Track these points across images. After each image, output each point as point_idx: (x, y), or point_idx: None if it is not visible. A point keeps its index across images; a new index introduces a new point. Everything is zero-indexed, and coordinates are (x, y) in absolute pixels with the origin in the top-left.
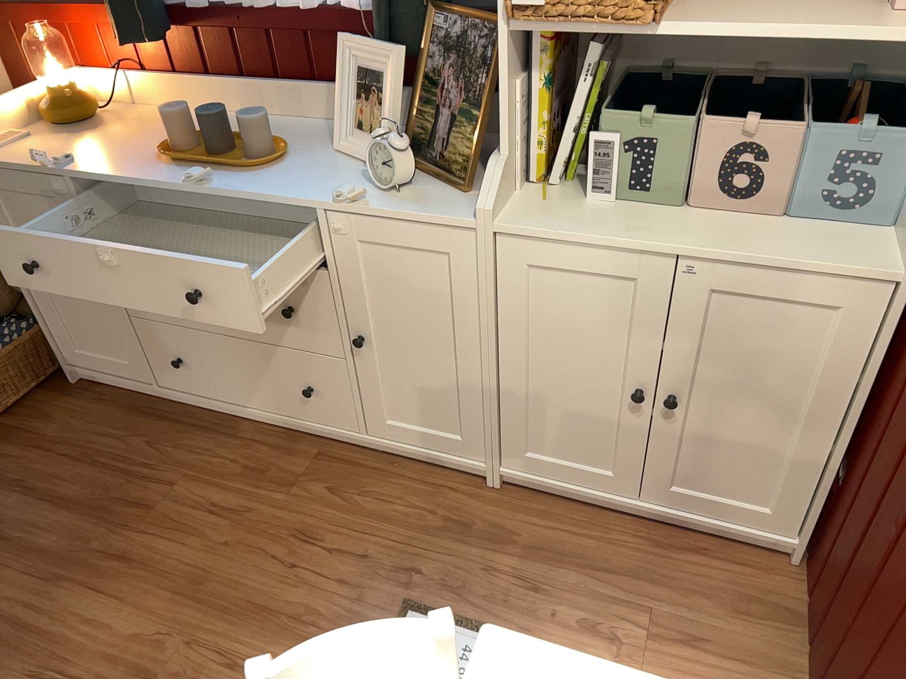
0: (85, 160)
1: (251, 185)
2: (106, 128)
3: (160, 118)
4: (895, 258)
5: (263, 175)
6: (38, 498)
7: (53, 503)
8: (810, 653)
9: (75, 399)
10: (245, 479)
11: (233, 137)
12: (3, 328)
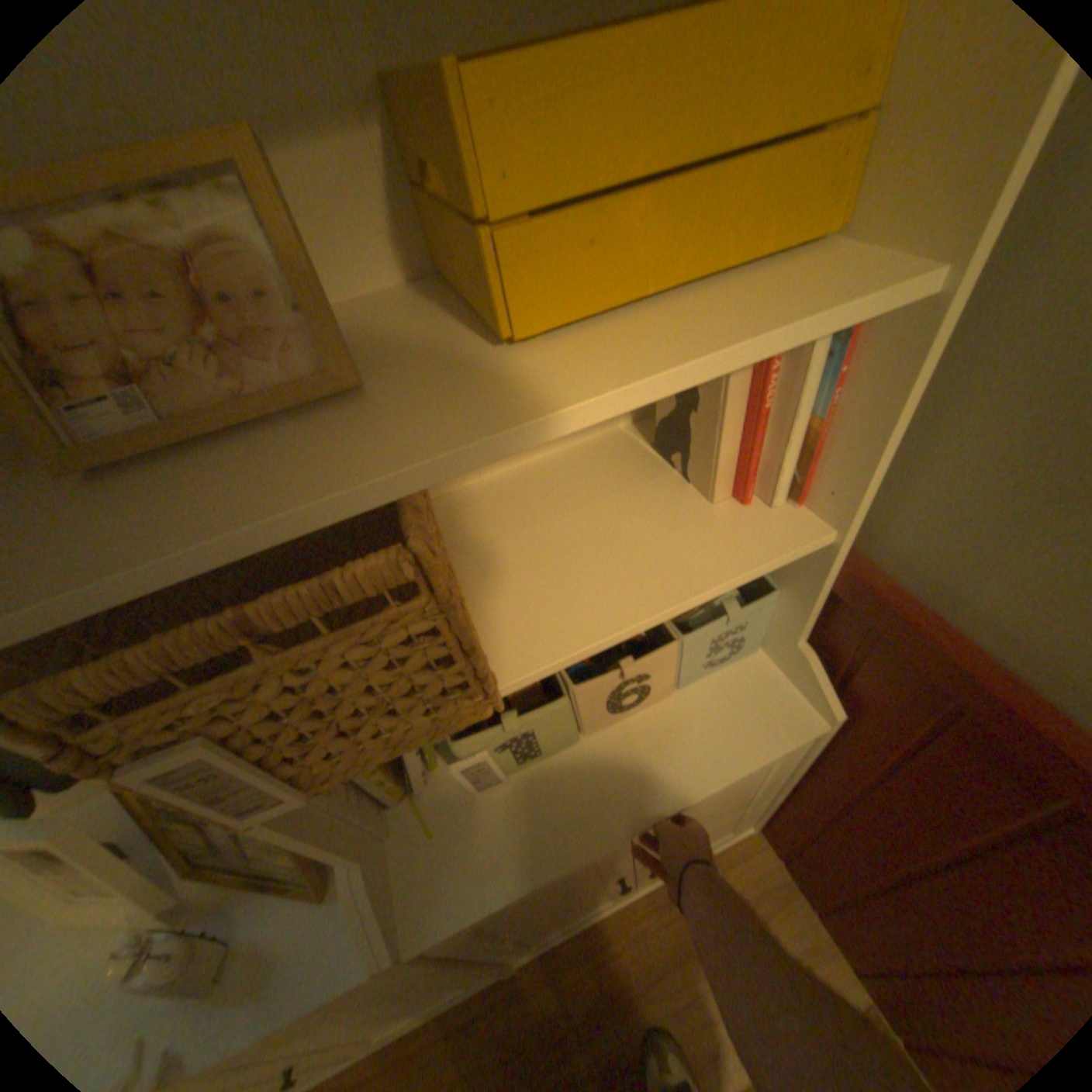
0: None
1: None
2: None
3: None
4: (806, 710)
5: None
6: None
7: None
8: (822, 925)
9: None
10: None
11: None
12: None
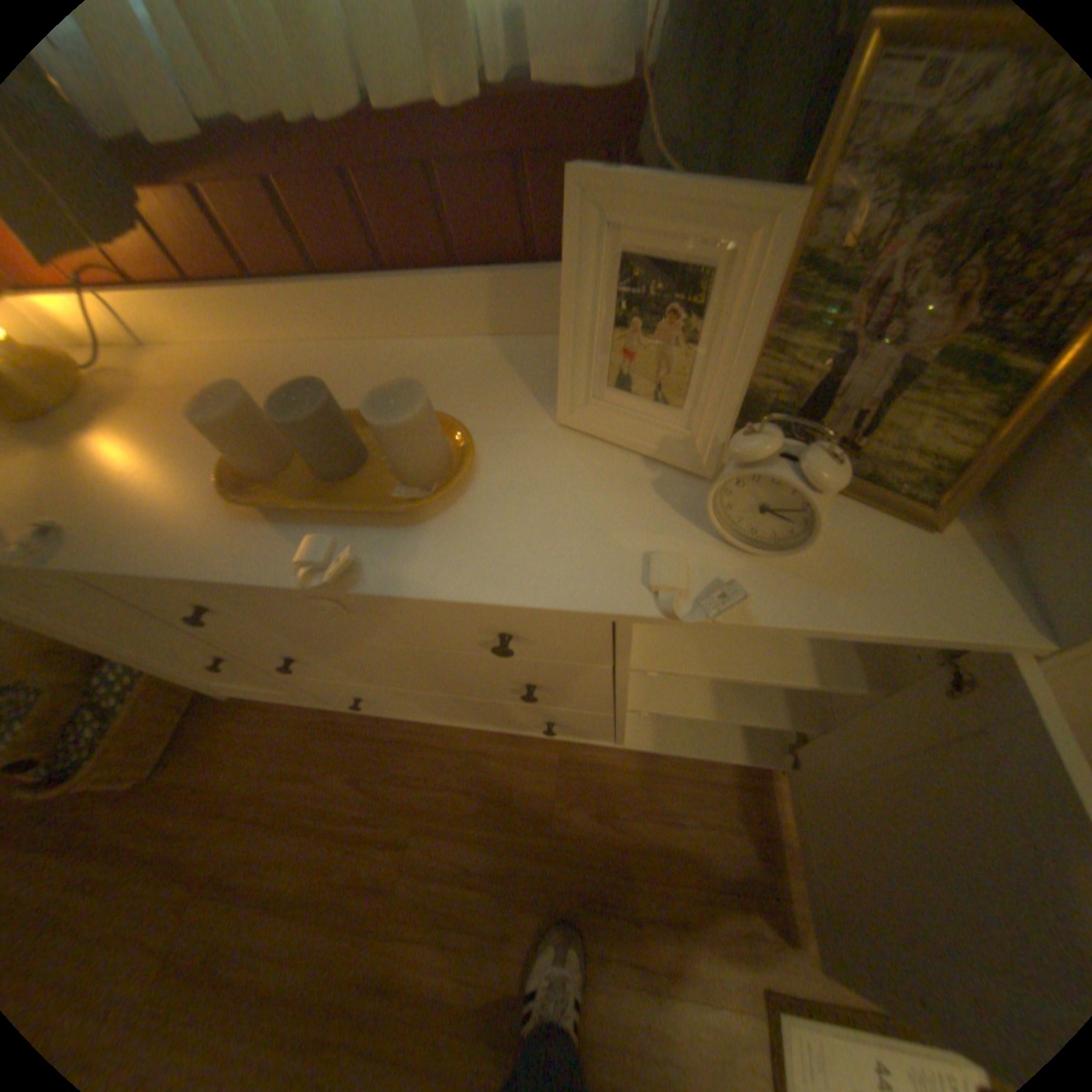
0: (86, 528)
1: (449, 571)
2: (107, 418)
3: (196, 373)
4: None
5: (459, 531)
6: (243, 906)
7: (264, 909)
8: None
9: (234, 725)
10: (488, 823)
11: (353, 424)
12: (104, 676)
